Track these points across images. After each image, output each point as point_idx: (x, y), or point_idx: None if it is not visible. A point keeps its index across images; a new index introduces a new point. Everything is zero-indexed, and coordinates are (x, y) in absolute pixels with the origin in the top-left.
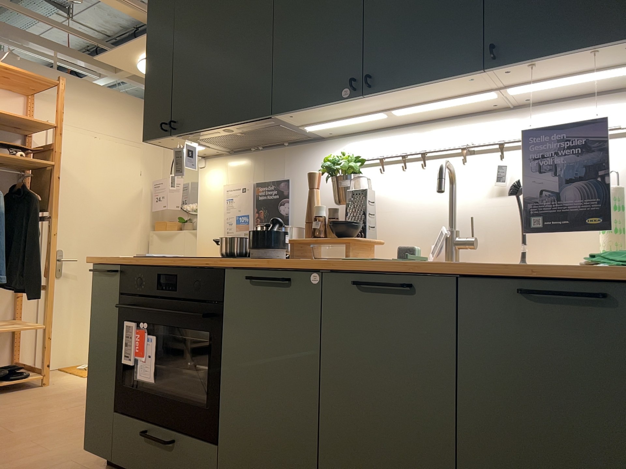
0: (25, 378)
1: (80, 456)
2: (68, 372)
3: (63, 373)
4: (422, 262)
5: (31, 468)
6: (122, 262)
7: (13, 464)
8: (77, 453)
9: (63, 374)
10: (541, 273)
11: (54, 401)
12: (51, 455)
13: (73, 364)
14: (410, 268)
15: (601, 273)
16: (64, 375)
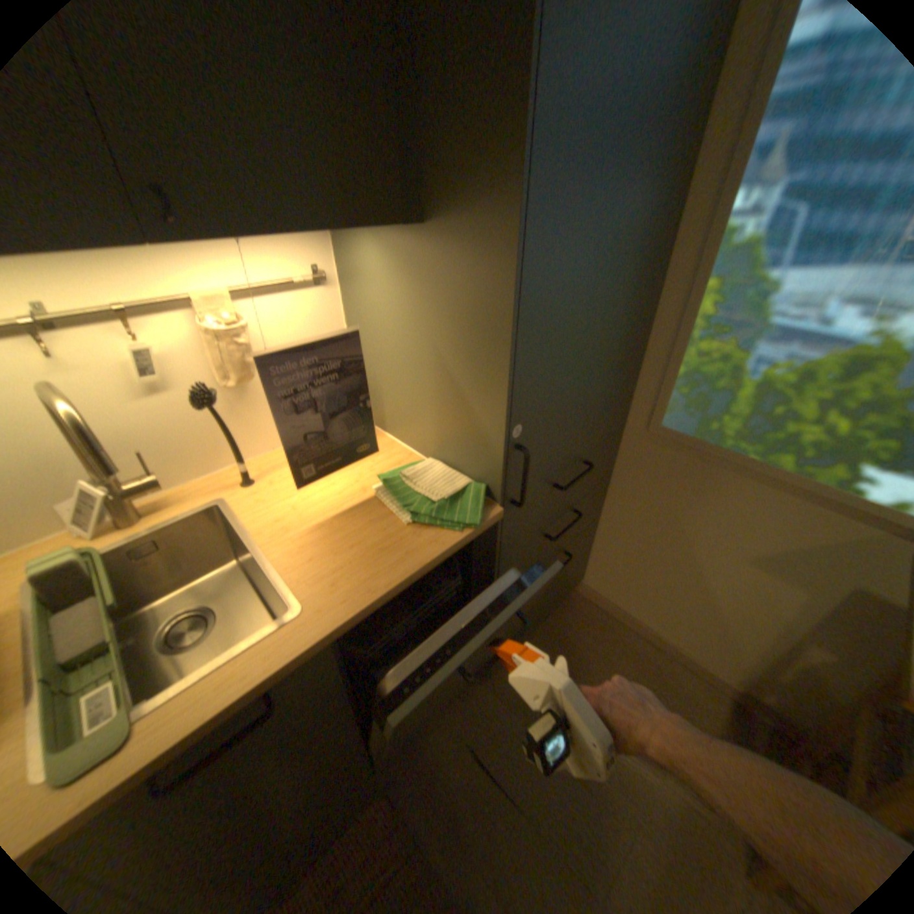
0: None
1: None
2: None
3: None
4: (251, 654)
5: None
6: None
7: None
8: None
9: None
10: (415, 578)
11: None
12: None
13: None
14: (259, 688)
15: (448, 542)
16: None
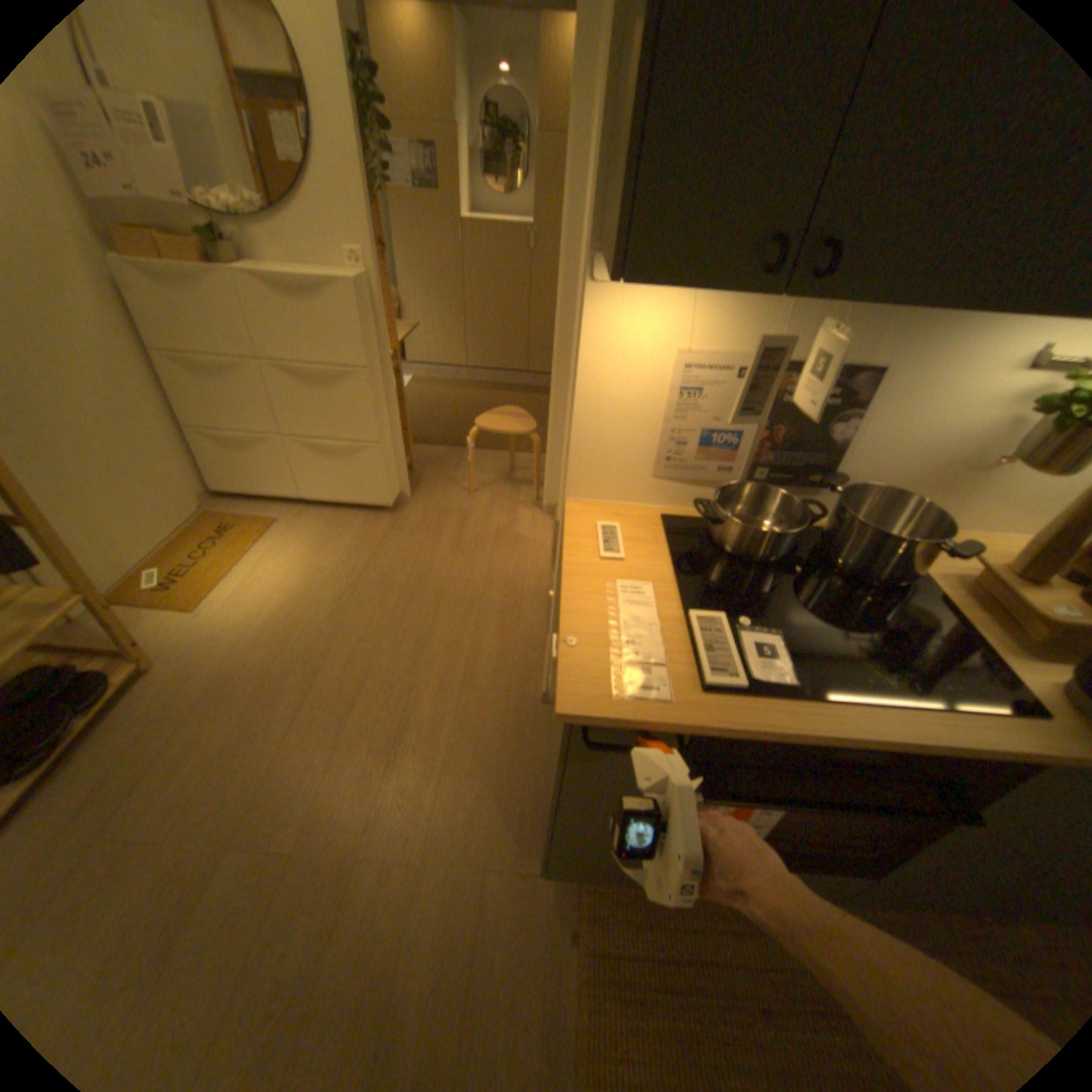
0: (107, 689)
1: (482, 849)
2: (140, 608)
3: (128, 612)
4: None
5: (455, 930)
6: (698, 720)
7: (411, 940)
8: (466, 844)
9: (133, 615)
10: None
11: (235, 715)
12: (436, 876)
13: (119, 579)
14: None
15: None
16: (140, 619)
